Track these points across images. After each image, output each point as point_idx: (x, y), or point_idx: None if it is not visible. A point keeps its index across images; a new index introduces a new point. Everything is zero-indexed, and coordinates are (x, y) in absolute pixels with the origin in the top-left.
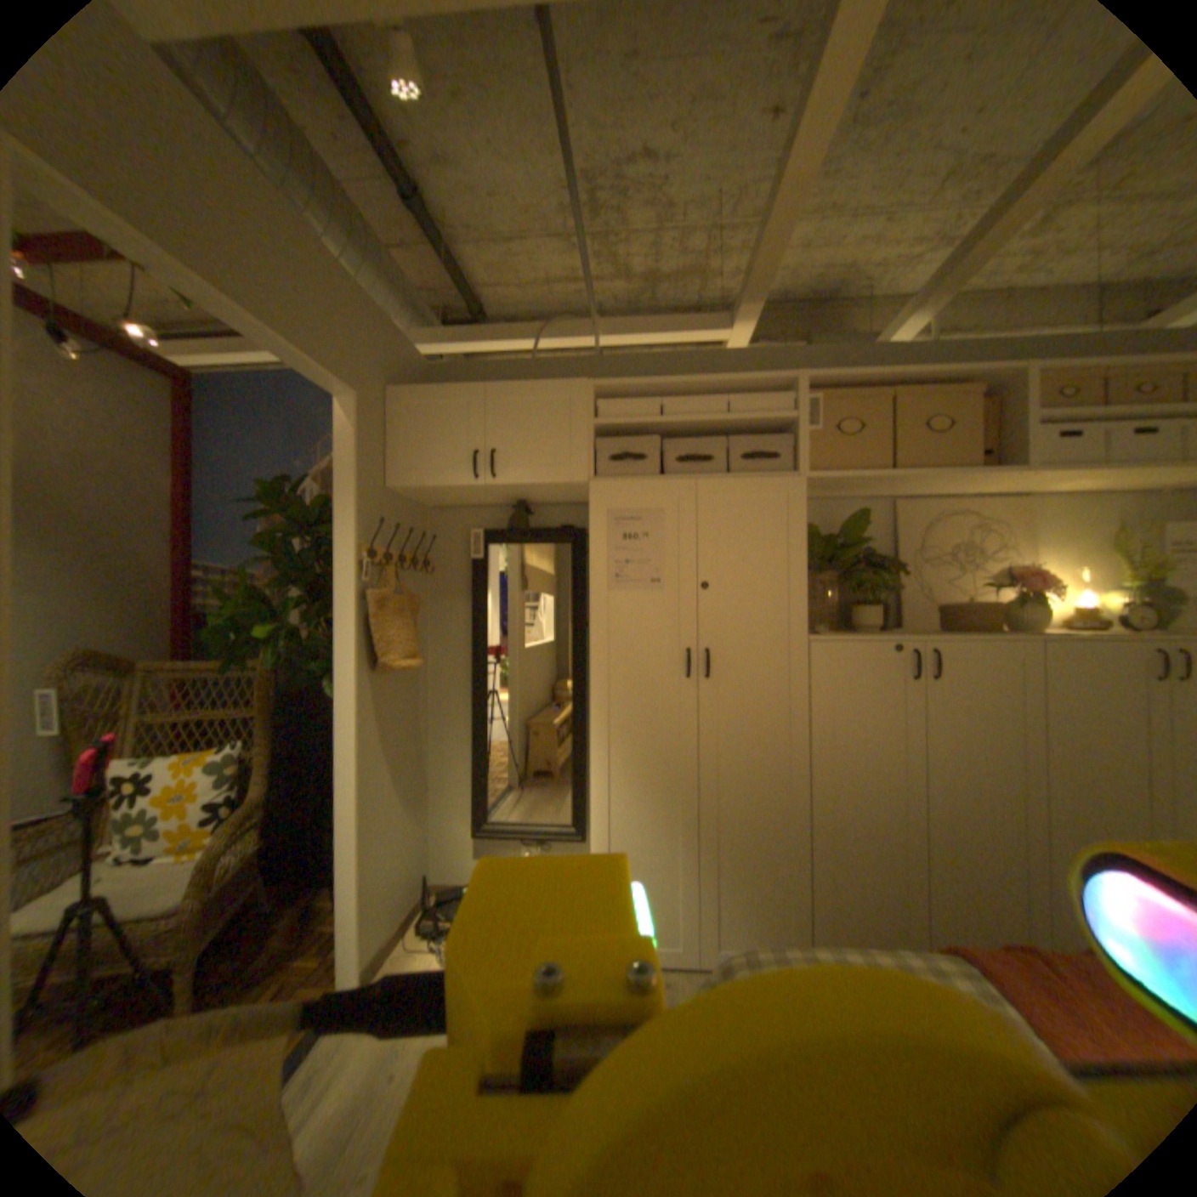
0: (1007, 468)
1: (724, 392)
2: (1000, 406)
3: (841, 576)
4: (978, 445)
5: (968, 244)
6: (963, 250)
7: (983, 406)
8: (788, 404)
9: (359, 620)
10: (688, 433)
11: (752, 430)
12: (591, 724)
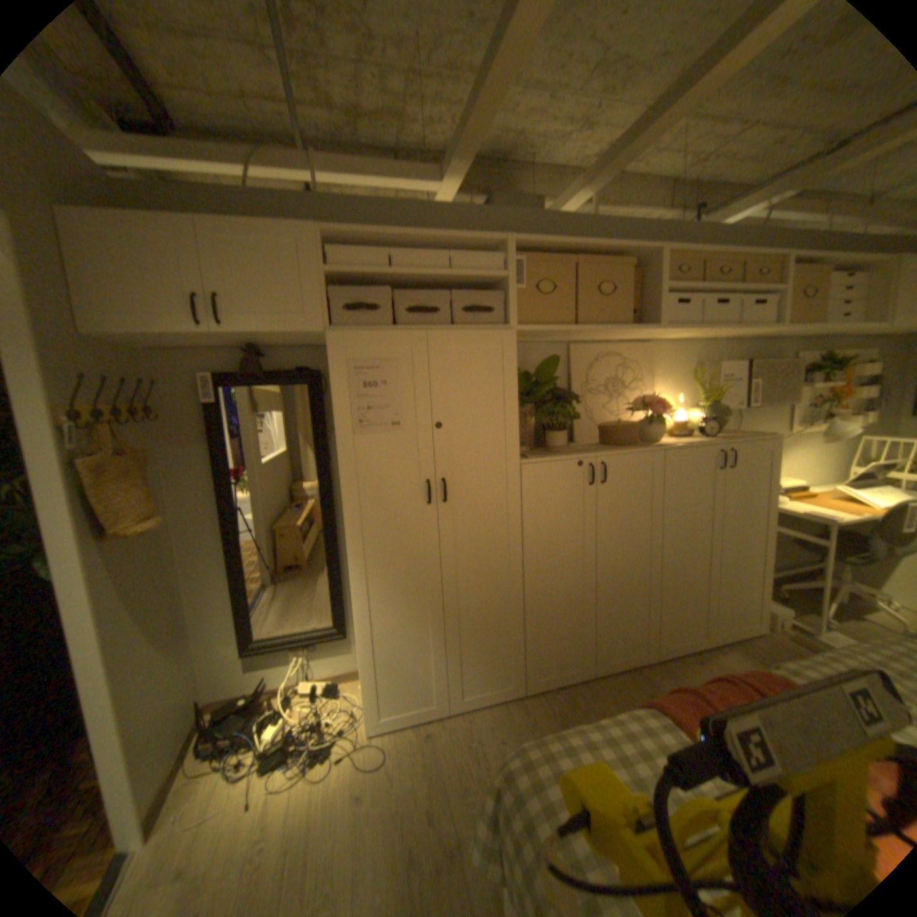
0: (647, 327)
1: (444, 249)
2: (641, 277)
3: (534, 406)
4: (627, 307)
5: (628, 139)
6: (624, 143)
7: (631, 276)
8: (499, 265)
9: (74, 495)
10: (414, 286)
11: (468, 286)
12: (349, 556)
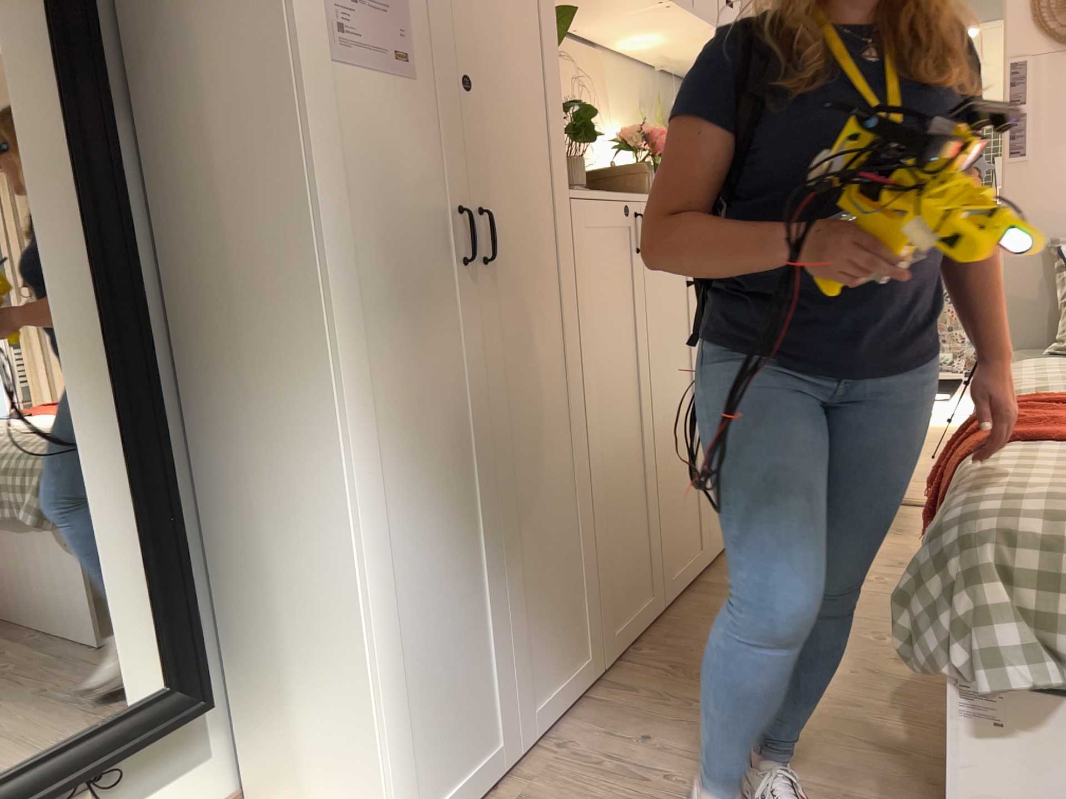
0: None
1: None
2: None
3: None
4: None
5: None
6: None
7: None
8: None
9: None
10: None
11: None
12: (344, 384)
